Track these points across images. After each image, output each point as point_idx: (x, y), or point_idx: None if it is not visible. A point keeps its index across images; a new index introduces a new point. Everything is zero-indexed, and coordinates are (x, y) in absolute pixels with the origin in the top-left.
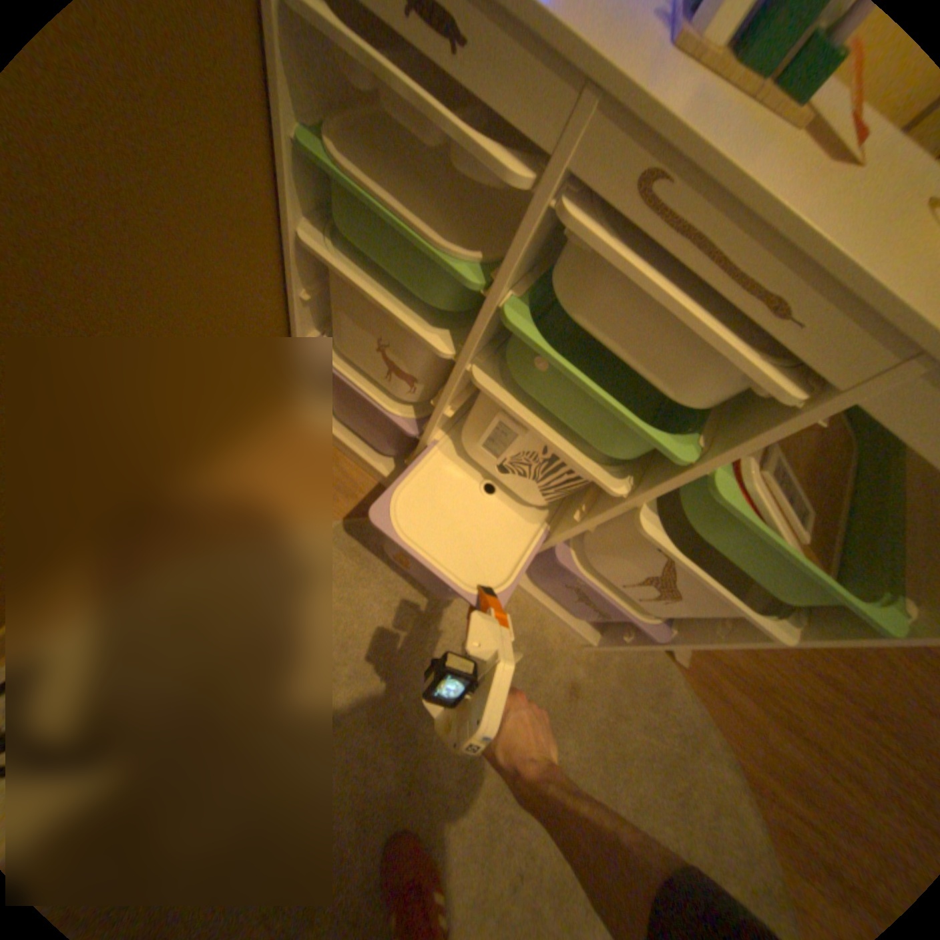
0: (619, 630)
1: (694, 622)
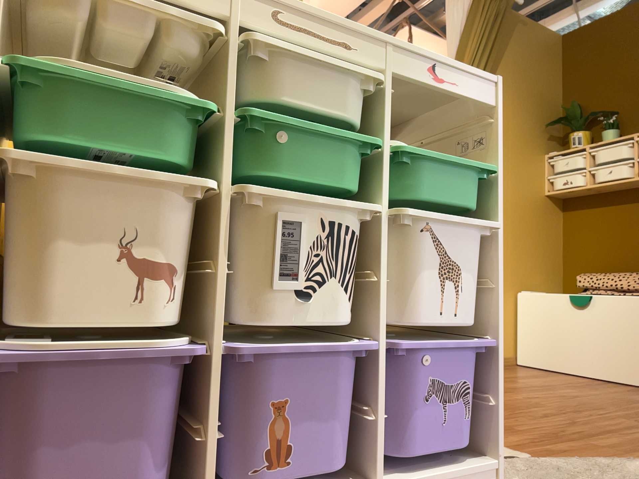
0: (478, 429)
1: (477, 327)
